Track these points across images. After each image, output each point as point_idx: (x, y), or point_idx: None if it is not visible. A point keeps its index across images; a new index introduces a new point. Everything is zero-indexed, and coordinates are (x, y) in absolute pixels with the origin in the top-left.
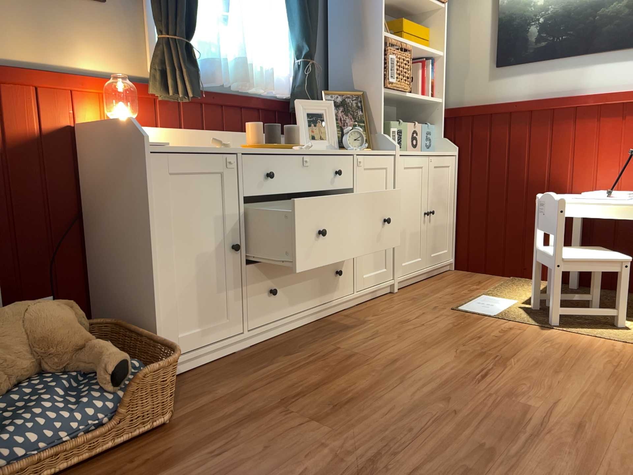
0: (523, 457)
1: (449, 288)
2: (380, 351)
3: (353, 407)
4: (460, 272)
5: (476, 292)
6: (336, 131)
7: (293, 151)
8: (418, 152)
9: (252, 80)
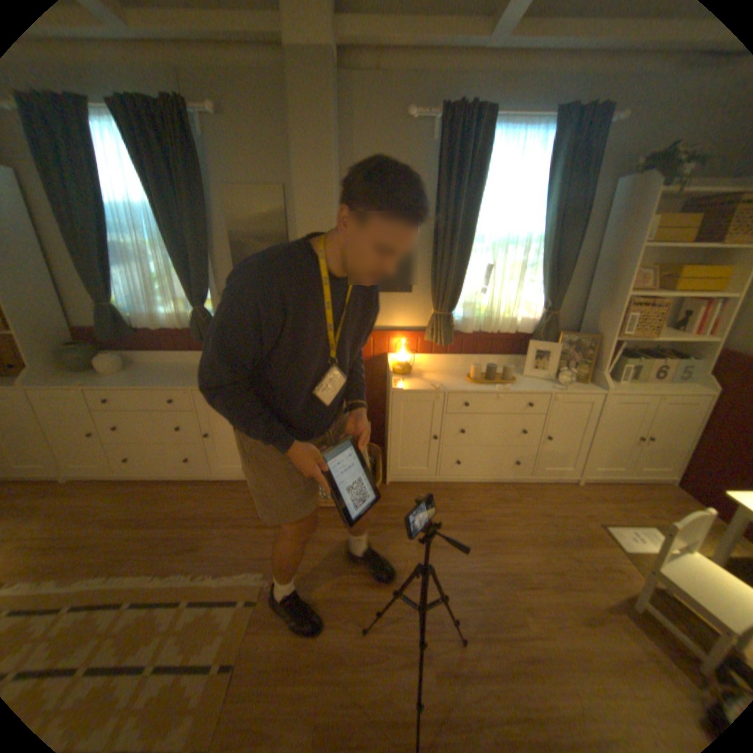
0: (476, 644)
1: (636, 507)
2: (499, 529)
3: (440, 553)
4: (679, 495)
5: (655, 524)
6: (556, 368)
7: (492, 391)
8: (655, 389)
9: (502, 324)
